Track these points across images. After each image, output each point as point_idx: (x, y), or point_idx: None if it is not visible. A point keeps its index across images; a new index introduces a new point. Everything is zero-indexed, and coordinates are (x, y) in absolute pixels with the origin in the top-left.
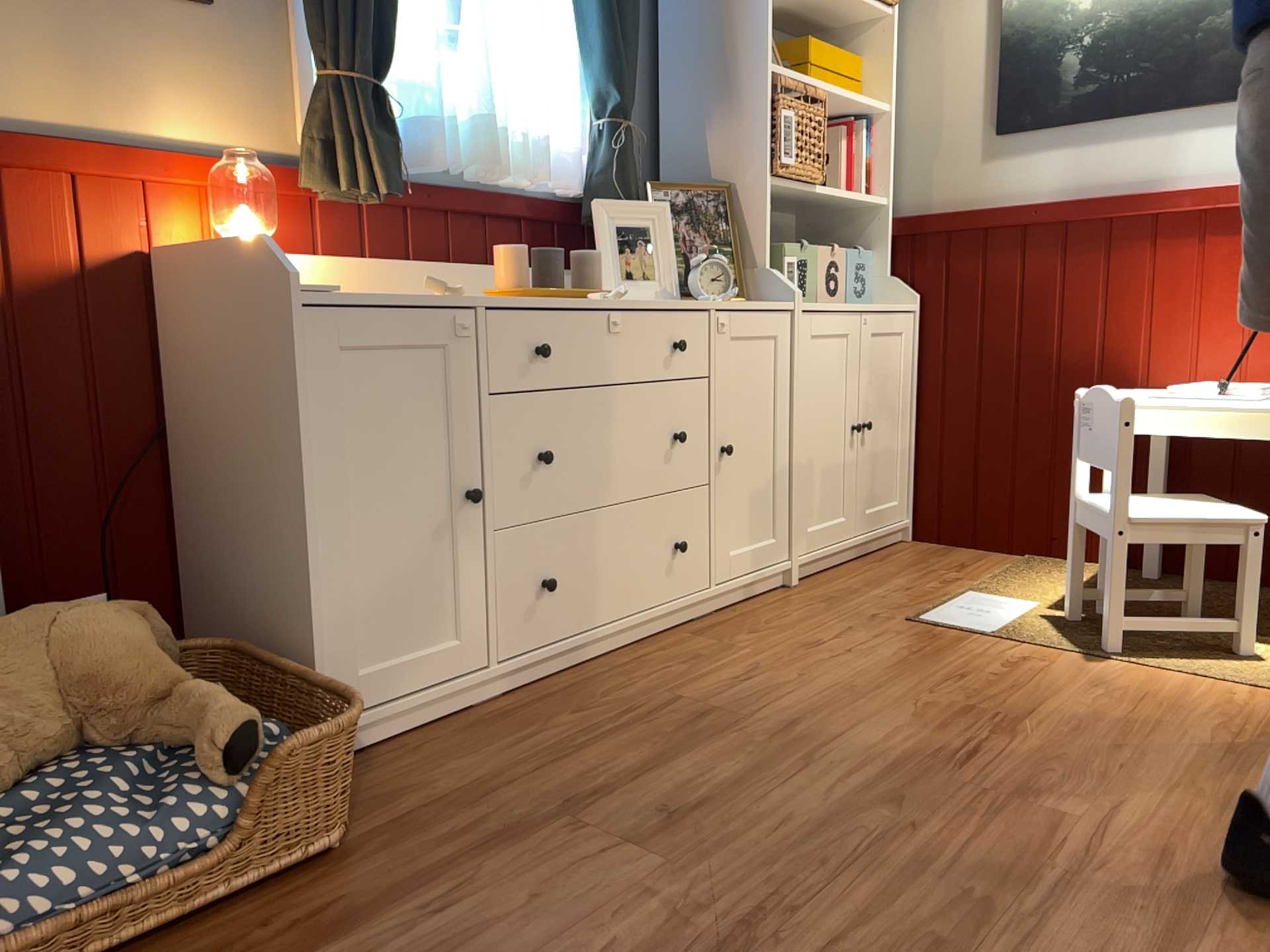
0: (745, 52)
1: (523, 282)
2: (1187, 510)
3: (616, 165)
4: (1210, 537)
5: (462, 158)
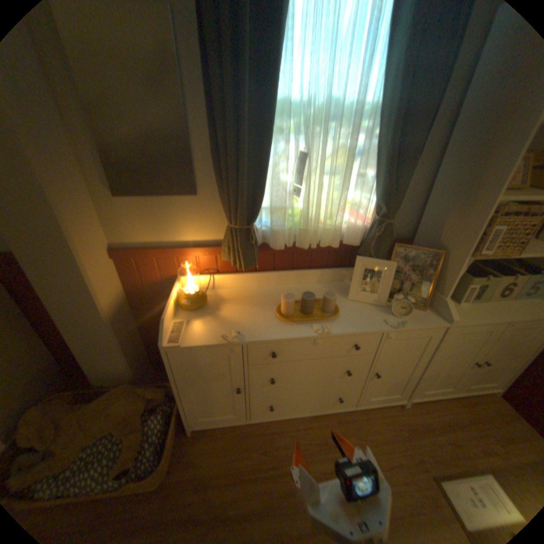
0: (487, 184)
1: (290, 311)
2: None
3: (376, 240)
4: None
5: (297, 238)
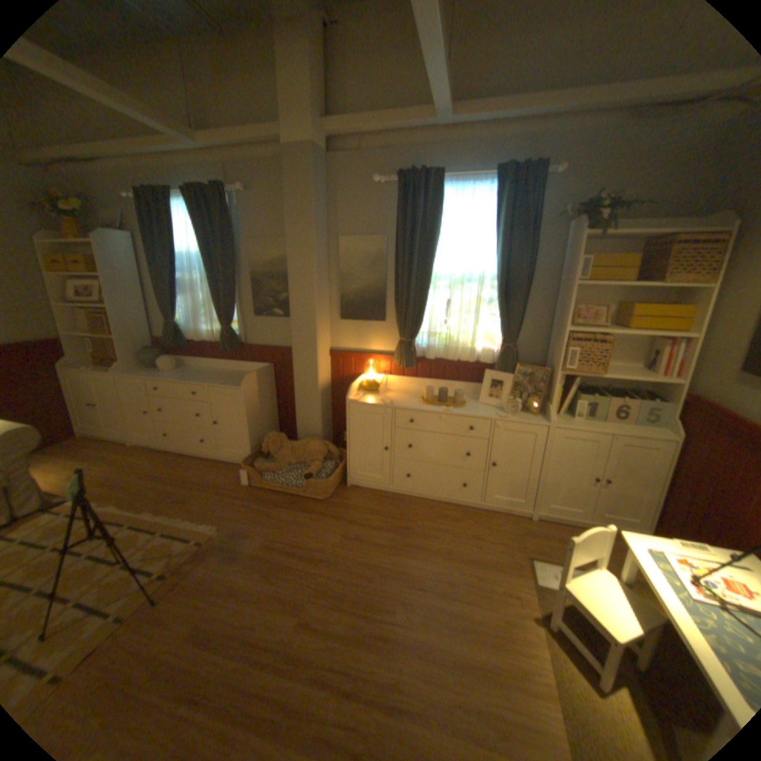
0: (564, 321)
1: (429, 398)
2: (607, 611)
3: (499, 359)
4: (596, 627)
5: (444, 355)
